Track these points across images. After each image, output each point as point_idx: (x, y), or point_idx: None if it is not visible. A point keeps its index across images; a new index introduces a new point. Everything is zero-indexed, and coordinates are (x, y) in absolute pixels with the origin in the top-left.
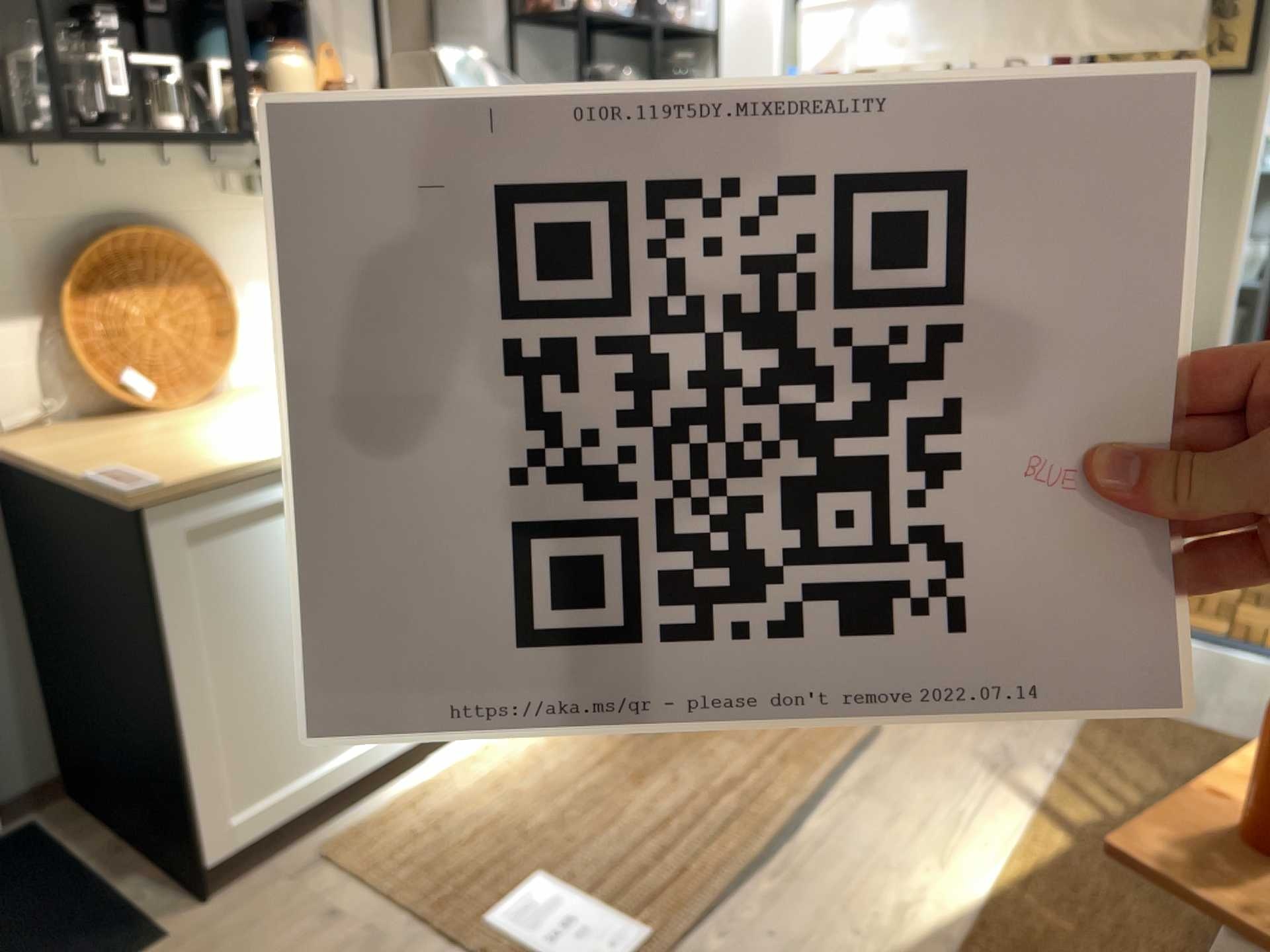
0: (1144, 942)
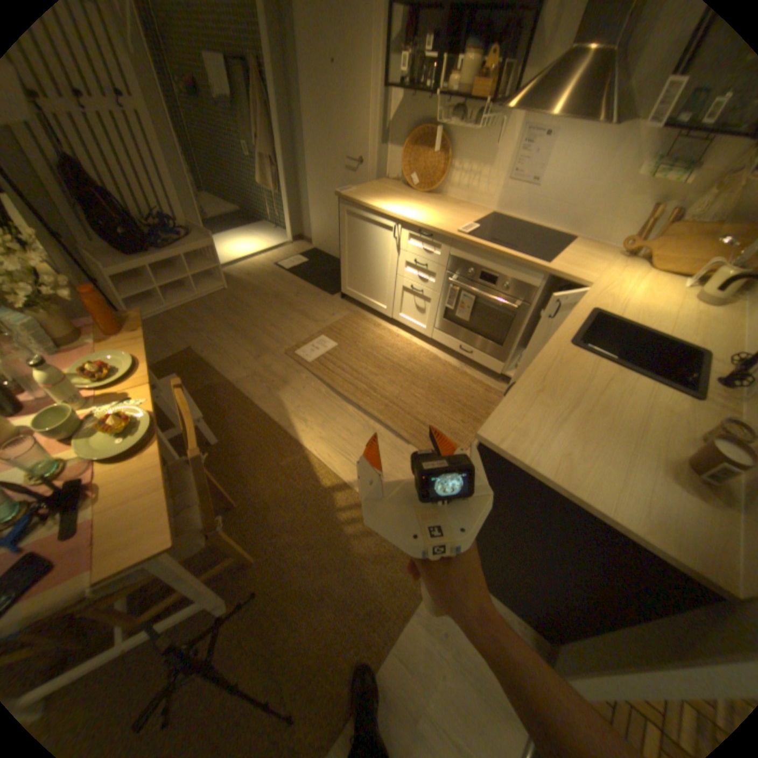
0: (269, 484)
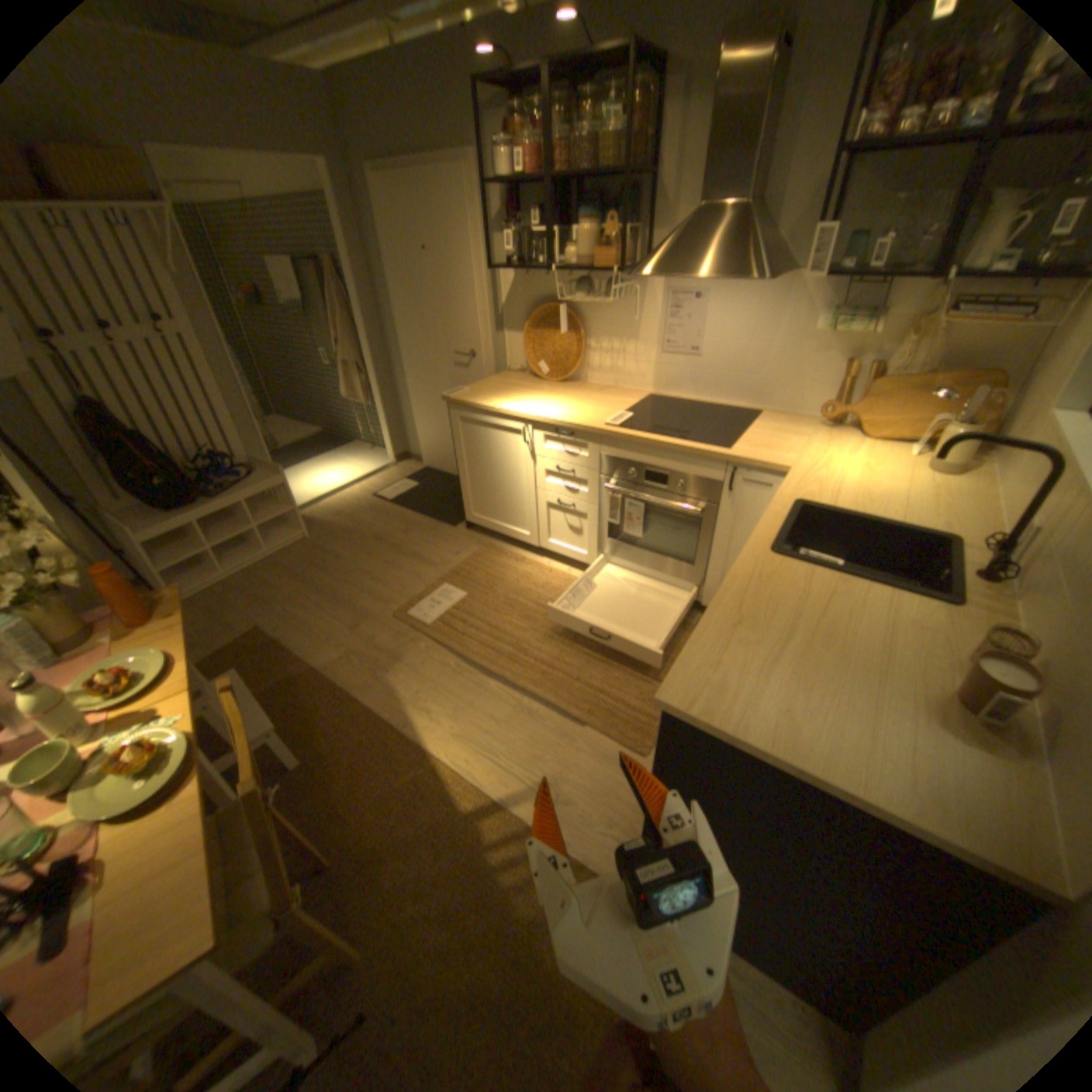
0: (380, 820)
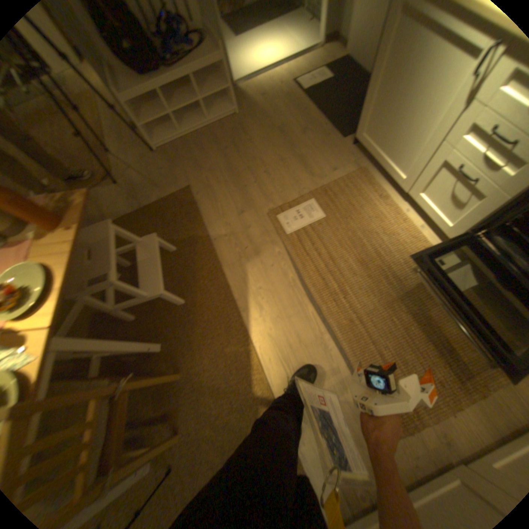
0: (210, 368)
